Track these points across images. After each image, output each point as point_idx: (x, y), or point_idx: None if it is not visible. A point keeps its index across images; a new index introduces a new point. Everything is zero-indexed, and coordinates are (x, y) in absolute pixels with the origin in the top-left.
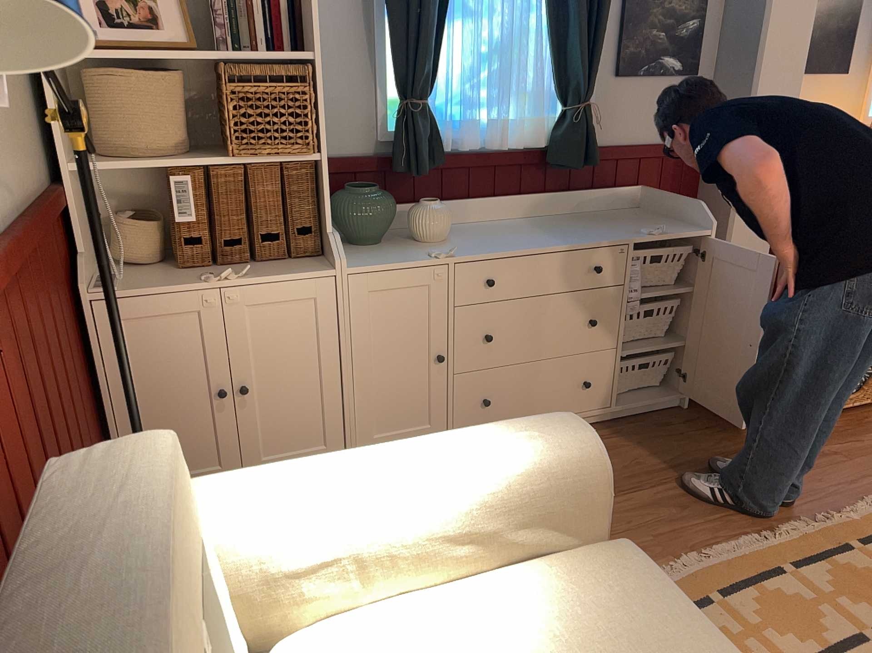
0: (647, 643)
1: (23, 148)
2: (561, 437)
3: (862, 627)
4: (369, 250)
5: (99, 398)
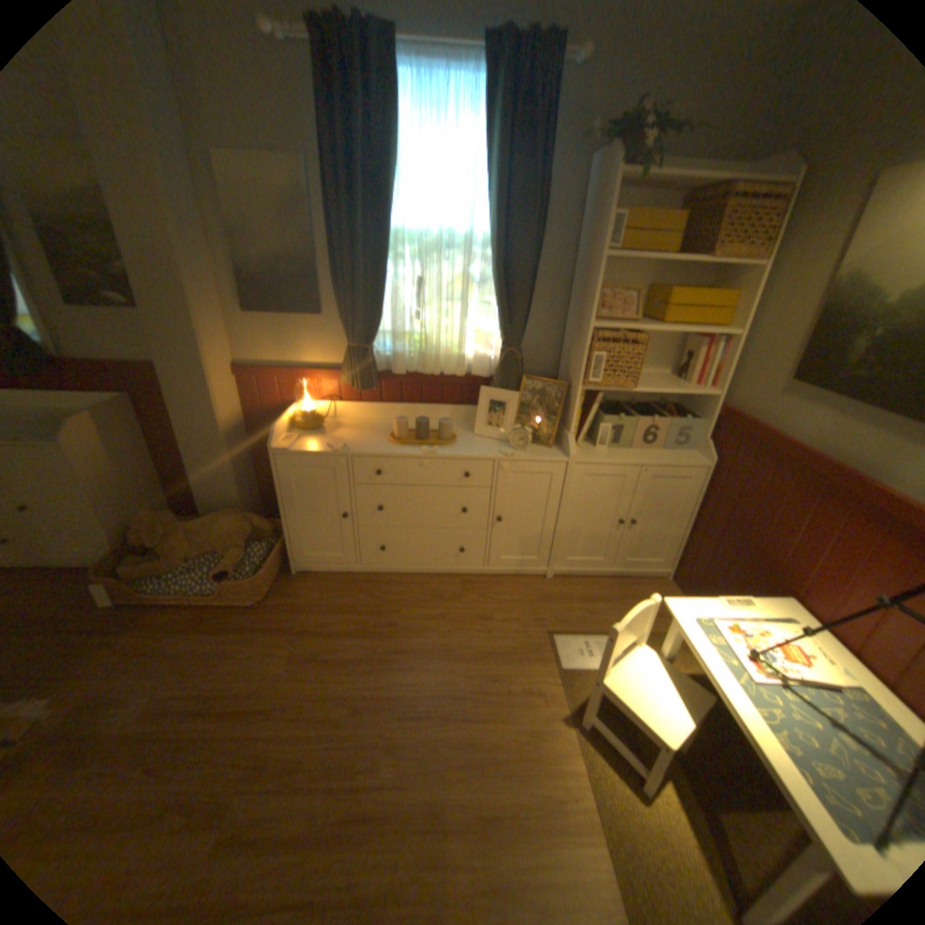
0: None
1: None
2: None
3: None
4: None
5: None
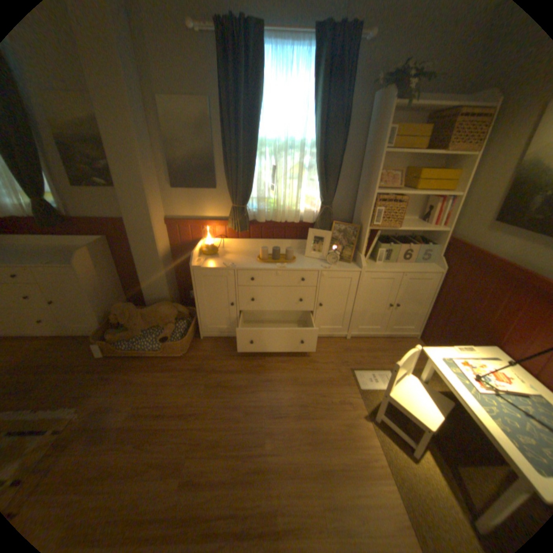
0: None
1: None
2: None
3: None
4: None
5: None
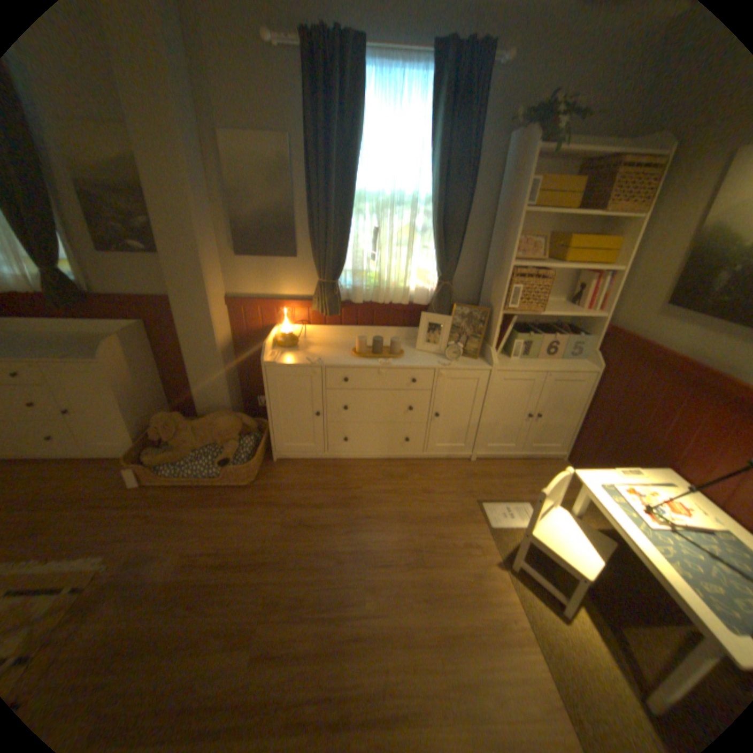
0: None
1: None
2: None
3: None
4: None
5: None
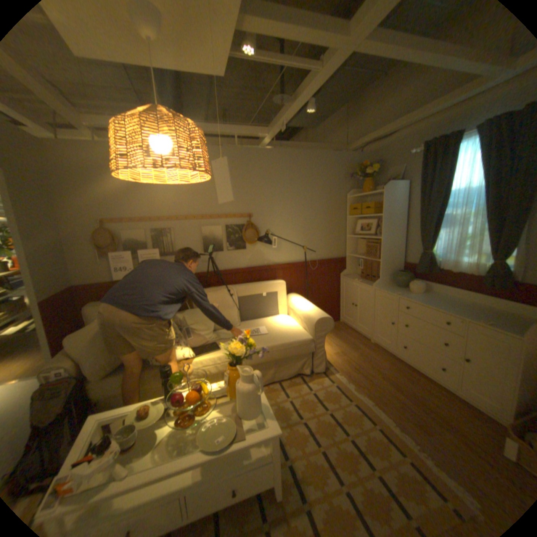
0: (285, 336)
1: (333, 250)
2: (318, 315)
3: (354, 438)
4: (395, 288)
5: (339, 294)
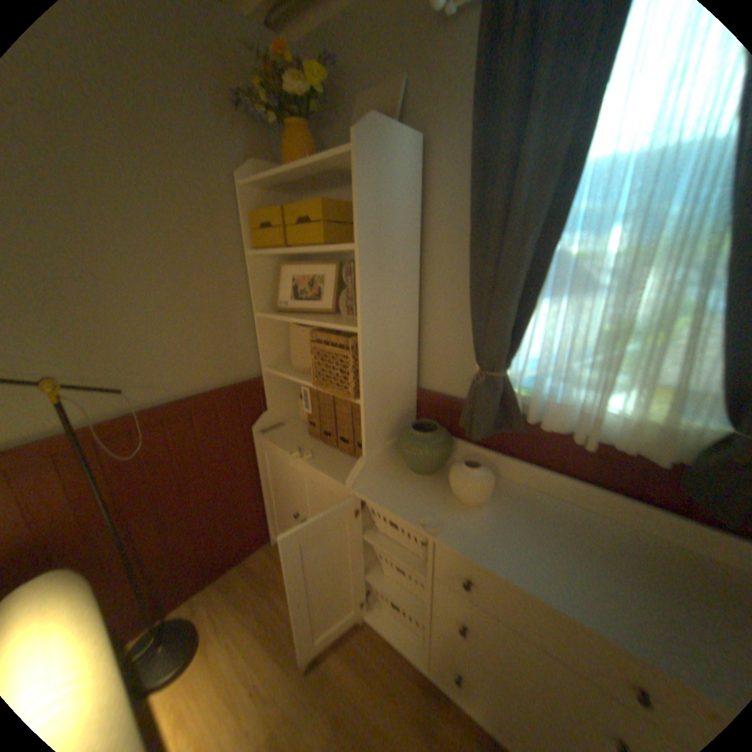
0: None
1: (218, 362)
2: None
3: None
4: (410, 479)
5: (260, 481)
